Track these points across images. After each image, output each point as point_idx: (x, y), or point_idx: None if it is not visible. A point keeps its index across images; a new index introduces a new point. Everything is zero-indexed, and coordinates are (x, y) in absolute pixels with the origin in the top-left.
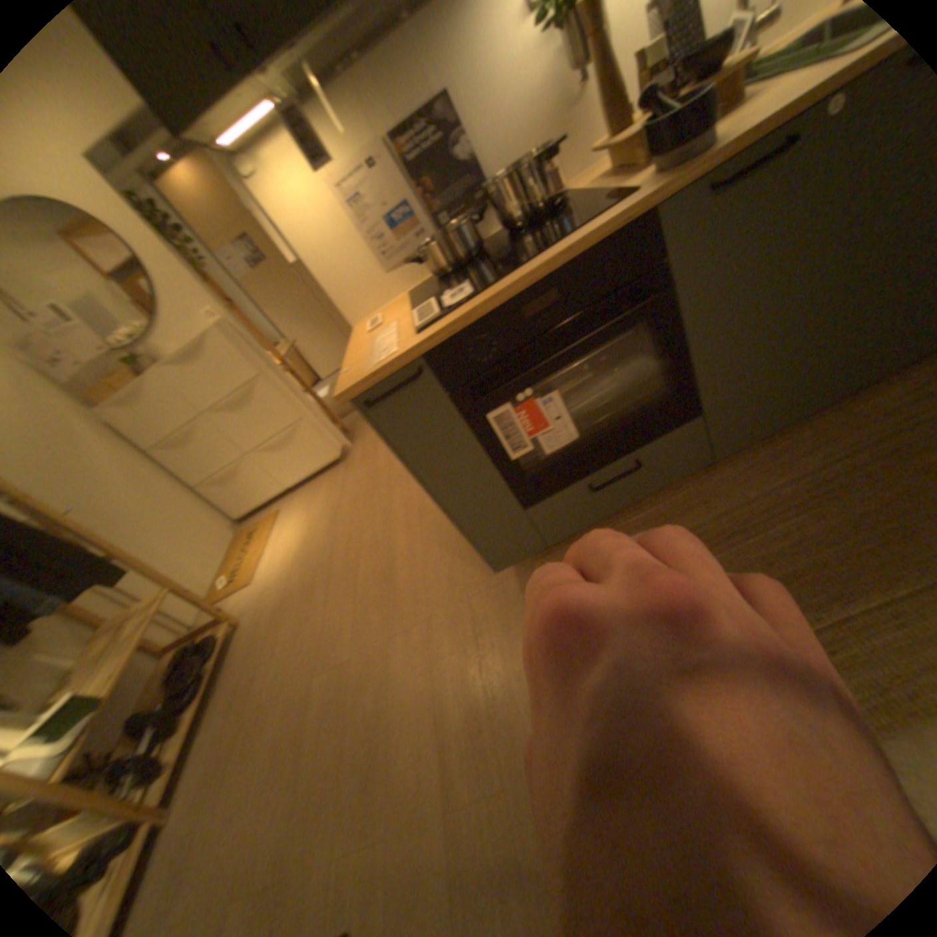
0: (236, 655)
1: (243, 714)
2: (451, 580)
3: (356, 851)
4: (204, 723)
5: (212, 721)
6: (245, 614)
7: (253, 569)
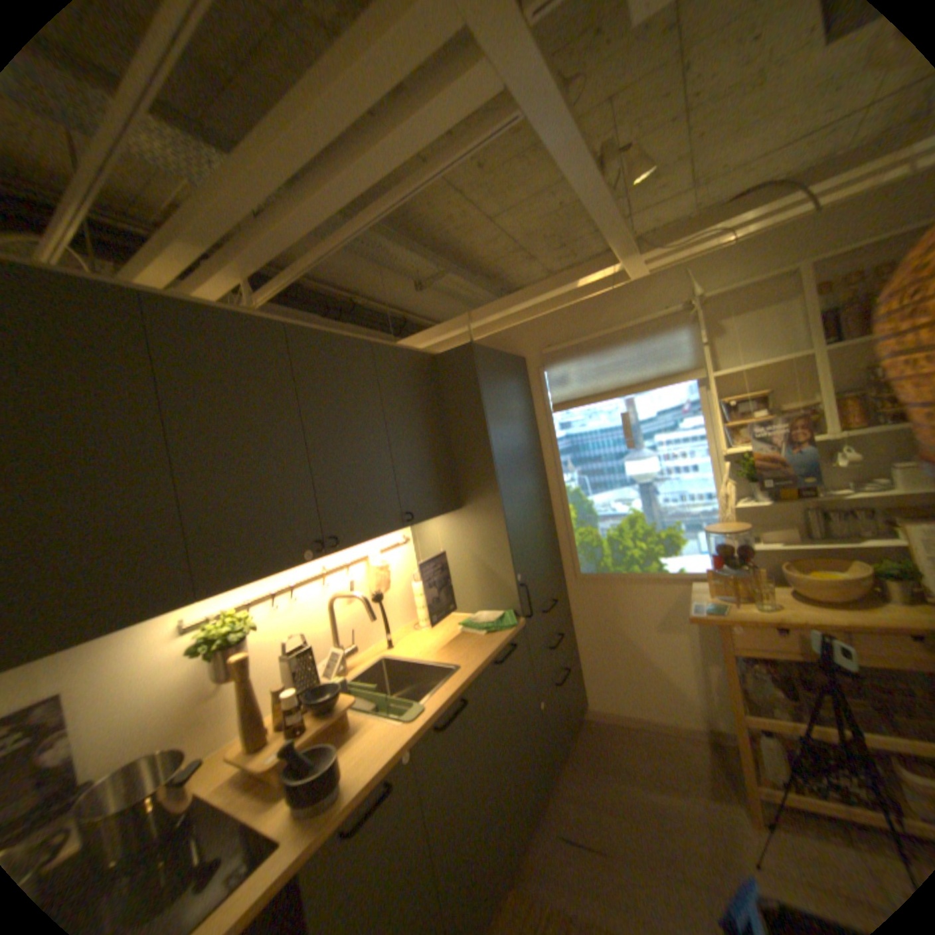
0: None
1: None
2: None
3: None
4: None
5: None
6: None
7: None
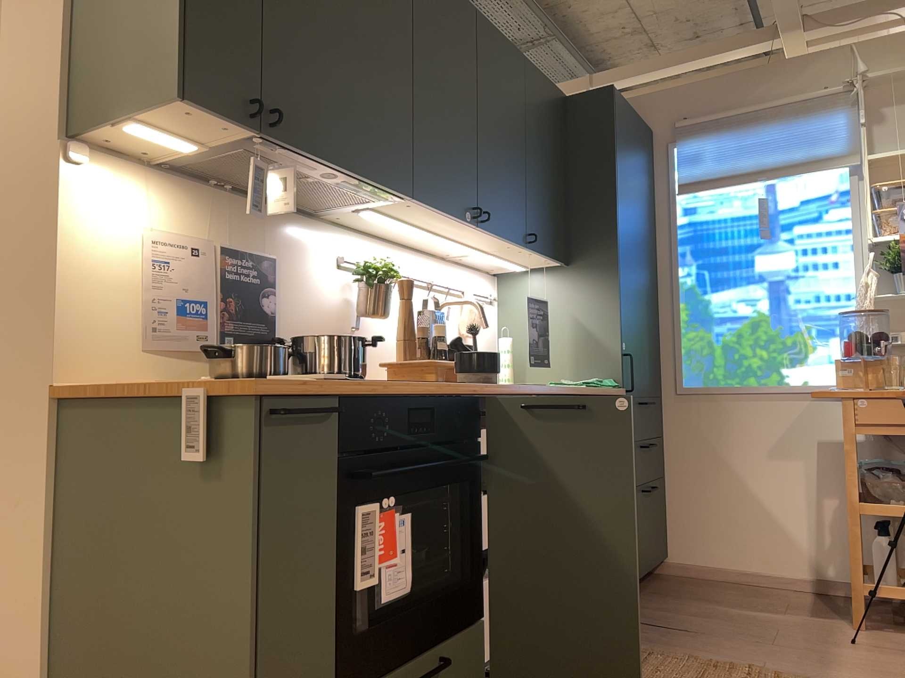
0: None
1: None
2: None
3: None
4: None
5: None
6: None
7: None
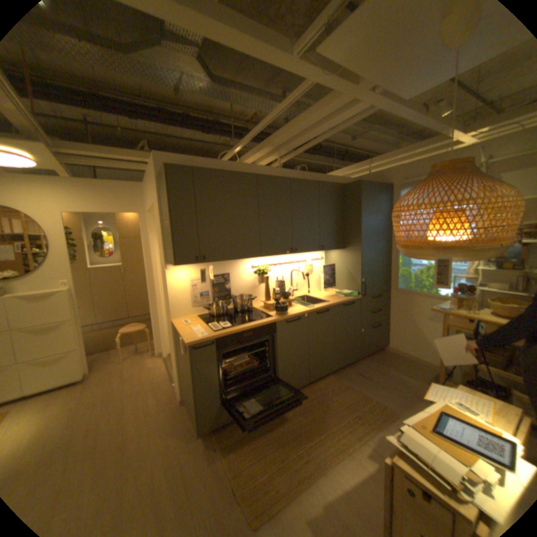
0: None
1: None
2: (167, 449)
3: None
4: None
5: None
6: None
7: None
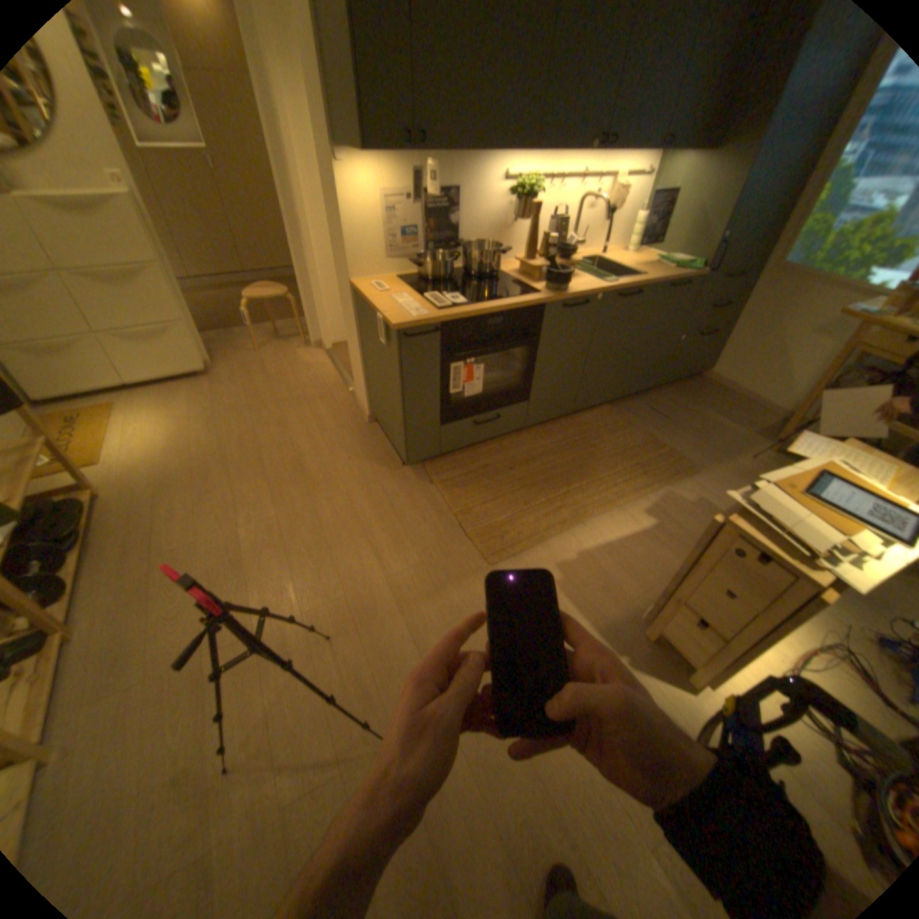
0: (113, 521)
1: (153, 559)
2: (362, 473)
3: (323, 606)
4: (91, 571)
5: (103, 568)
6: (108, 490)
7: (99, 453)
